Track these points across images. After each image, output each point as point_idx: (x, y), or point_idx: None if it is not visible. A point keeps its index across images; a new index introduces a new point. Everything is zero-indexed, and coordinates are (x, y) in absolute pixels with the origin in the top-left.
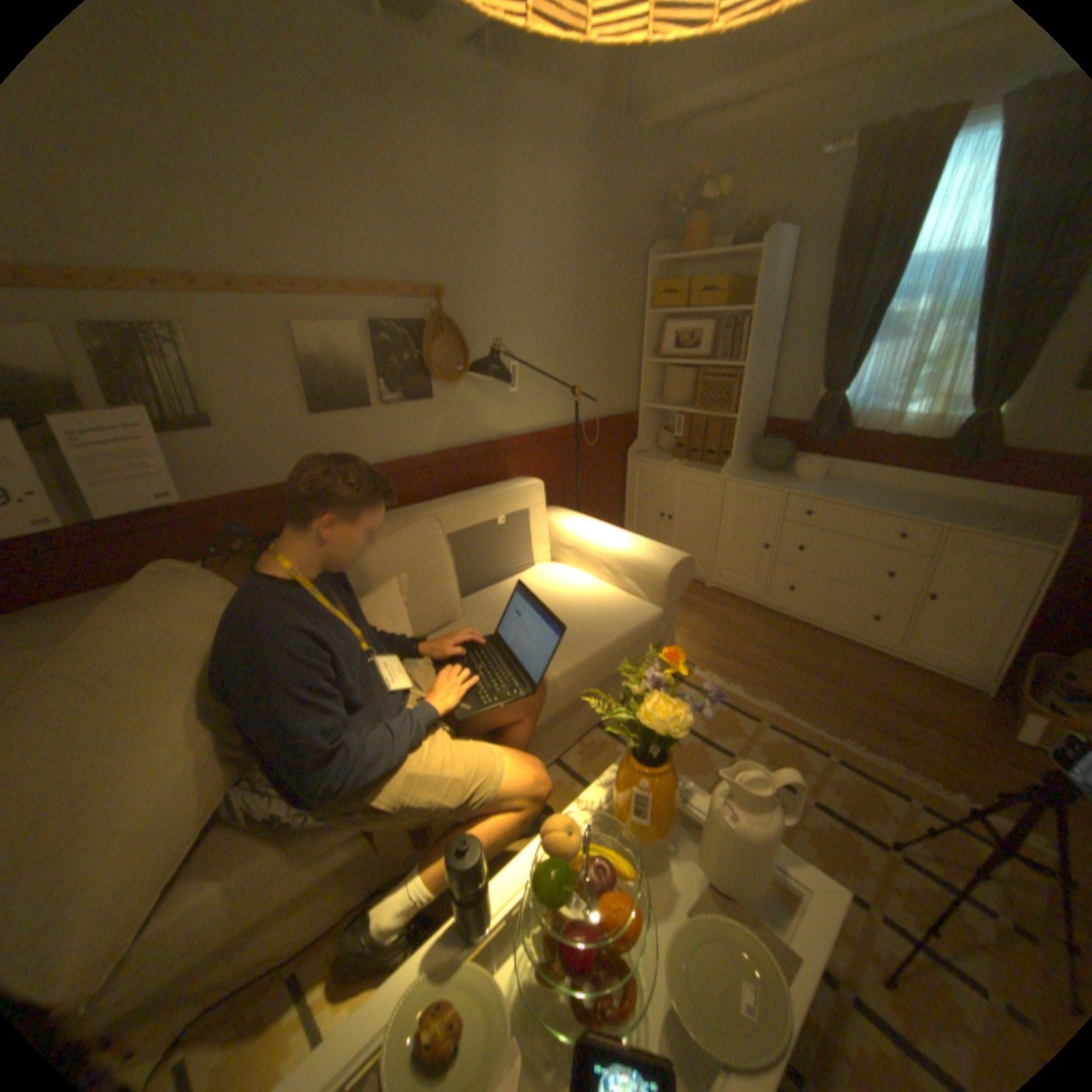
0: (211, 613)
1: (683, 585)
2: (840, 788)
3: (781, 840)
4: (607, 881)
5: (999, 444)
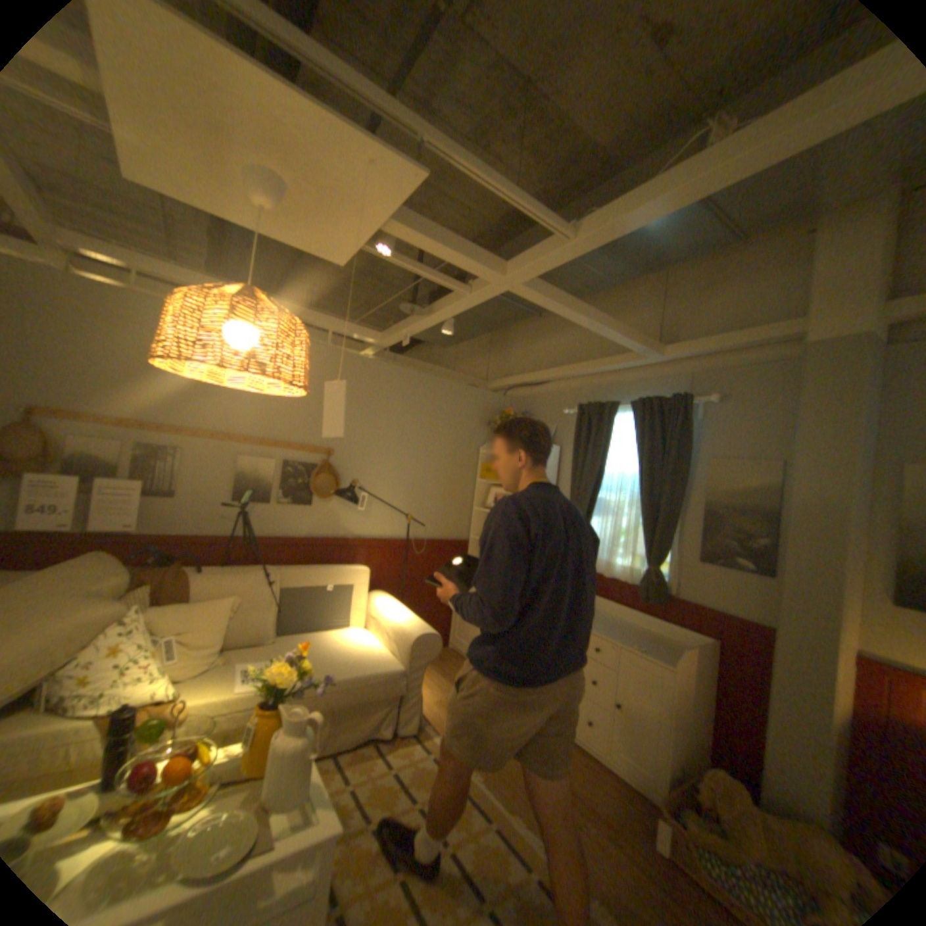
0: (109, 589)
1: (429, 655)
2: (481, 848)
3: (301, 764)
4: (183, 749)
5: (665, 593)
